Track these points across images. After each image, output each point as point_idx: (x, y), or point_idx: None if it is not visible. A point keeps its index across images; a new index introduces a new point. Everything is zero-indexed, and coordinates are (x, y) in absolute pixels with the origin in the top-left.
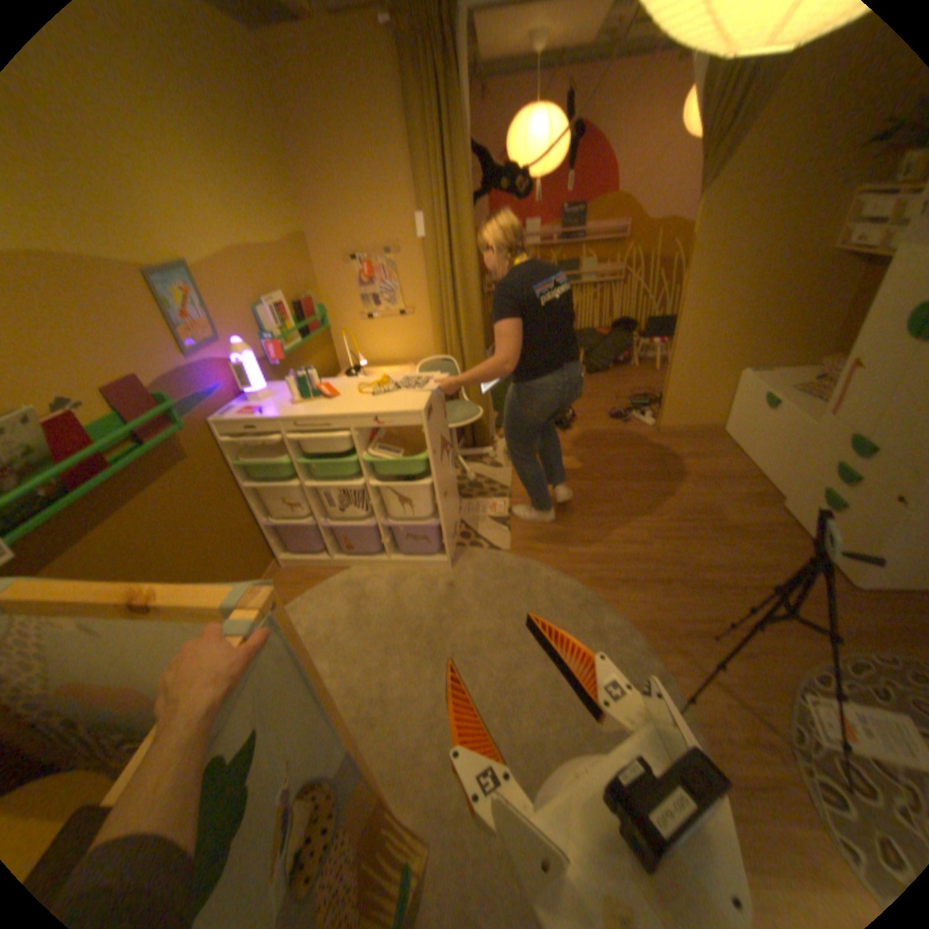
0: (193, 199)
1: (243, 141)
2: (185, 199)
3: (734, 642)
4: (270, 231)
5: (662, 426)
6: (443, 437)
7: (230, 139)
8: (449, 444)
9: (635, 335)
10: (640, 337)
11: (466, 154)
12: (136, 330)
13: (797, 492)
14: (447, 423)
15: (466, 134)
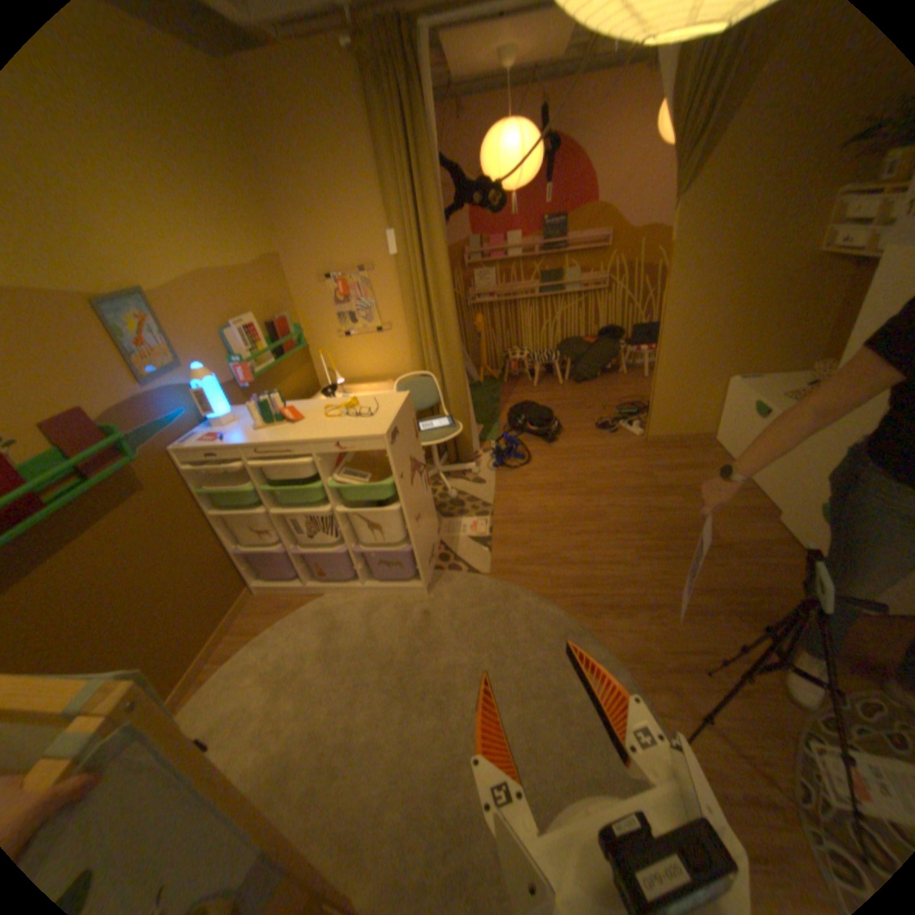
0: (152, 228)
1: (209, 169)
2: (143, 228)
3: (729, 678)
4: (241, 255)
5: (650, 437)
6: (415, 460)
7: (195, 167)
8: (423, 465)
9: (622, 344)
10: (627, 345)
11: (435, 172)
12: (85, 363)
13: (794, 507)
14: (420, 444)
15: (434, 152)
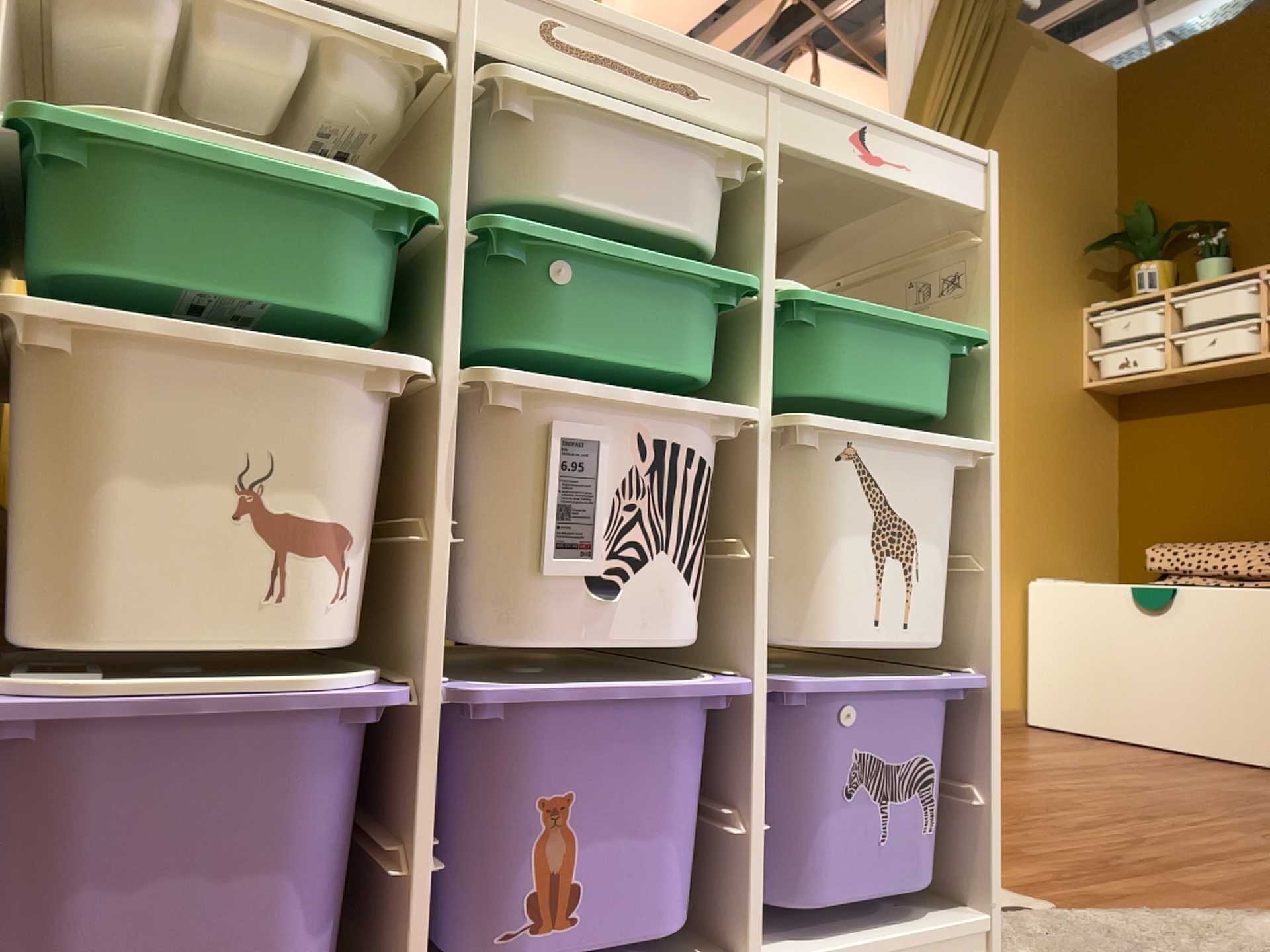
0: None
1: None
2: None
3: None
4: None
5: None
6: None
7: None
8: None
9: None
10: None
11: None
12: None
13: None
14: None
15: None
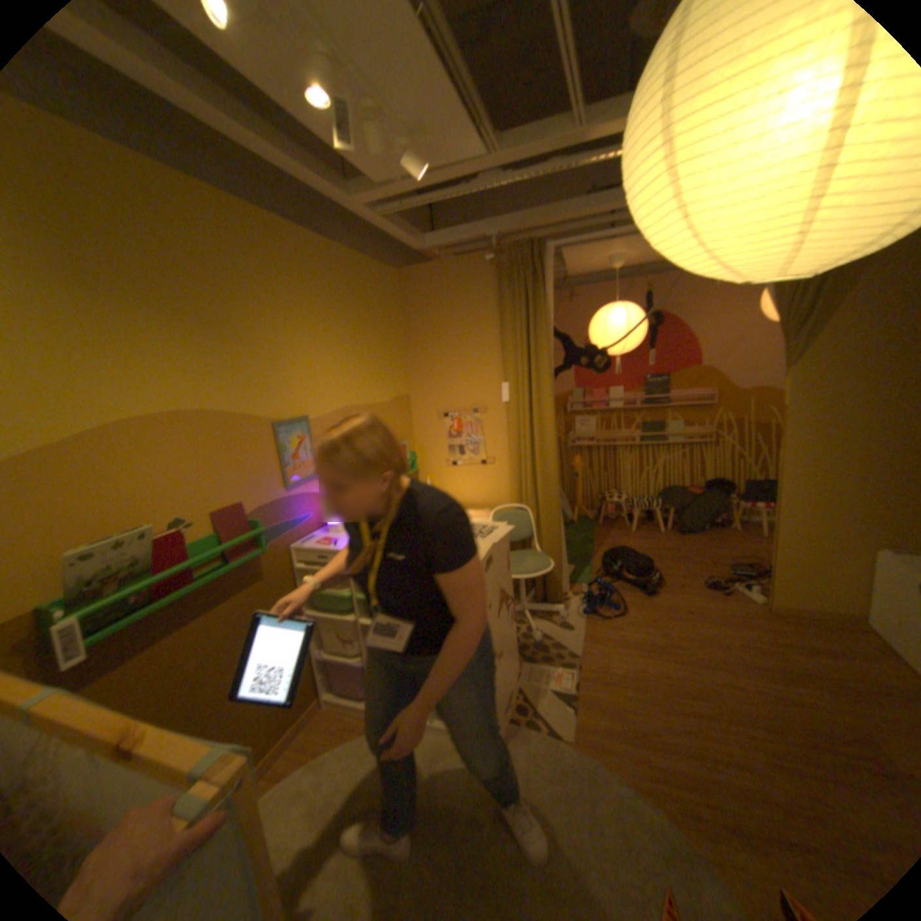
0: (326, 375)
1: (374, 336)
2: (320, 375)
3: None
4: (382, 396)
5: (777, 608)
6: (504, 591)
7: (365, 335)
8: (511, 599)
9: (735, 498)
10: (741, 500)
11: (549, 341)
12: (255, 469)
13: None
14: (510, 575)
15: (550, 326)
